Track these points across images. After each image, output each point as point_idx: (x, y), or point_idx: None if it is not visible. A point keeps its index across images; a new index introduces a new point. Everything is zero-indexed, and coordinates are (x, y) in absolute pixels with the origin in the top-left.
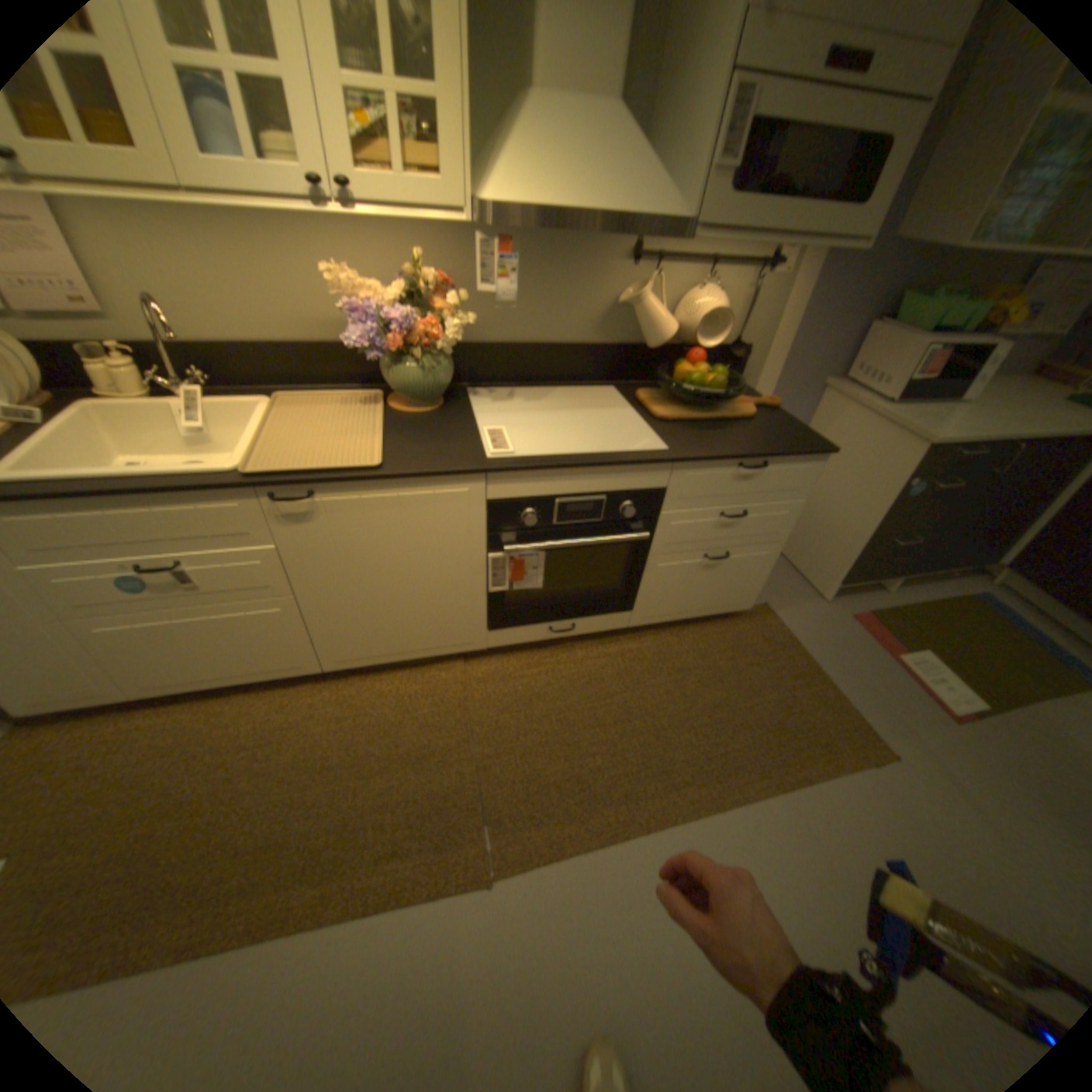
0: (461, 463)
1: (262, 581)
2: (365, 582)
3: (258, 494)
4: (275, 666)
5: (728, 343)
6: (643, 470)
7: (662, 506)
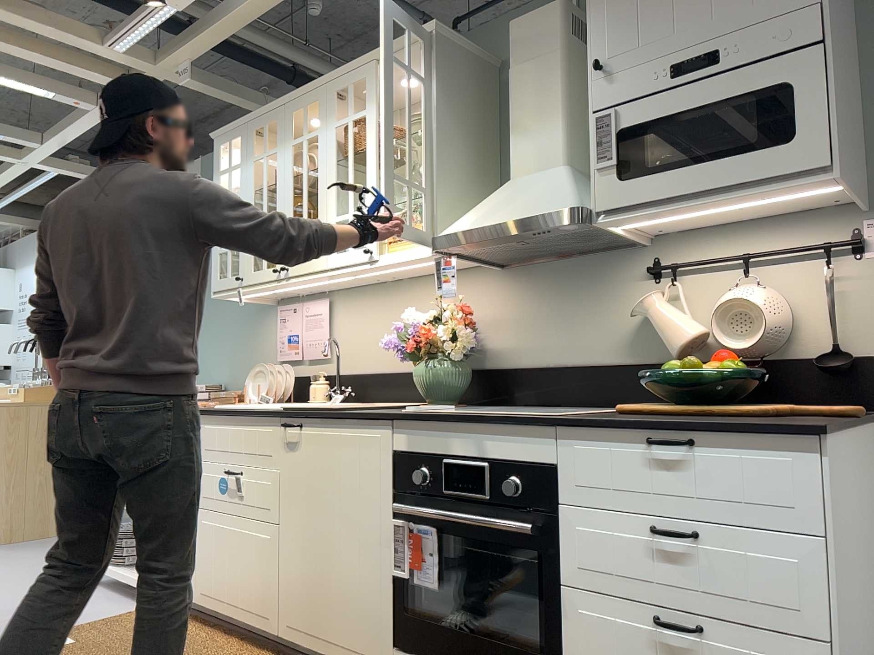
0: (382, 412)
1: (266, 501)
2: (313, 524)
3: (279, 423)
4: (255, 607)
5: (820, 354)
6: (523, 433)
7: (559, 493)
